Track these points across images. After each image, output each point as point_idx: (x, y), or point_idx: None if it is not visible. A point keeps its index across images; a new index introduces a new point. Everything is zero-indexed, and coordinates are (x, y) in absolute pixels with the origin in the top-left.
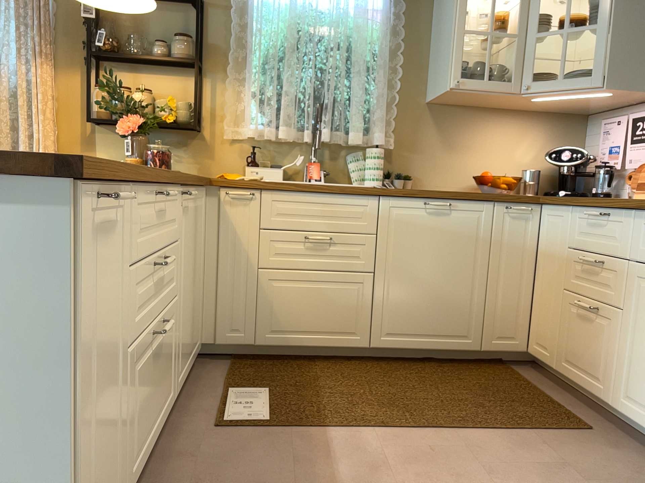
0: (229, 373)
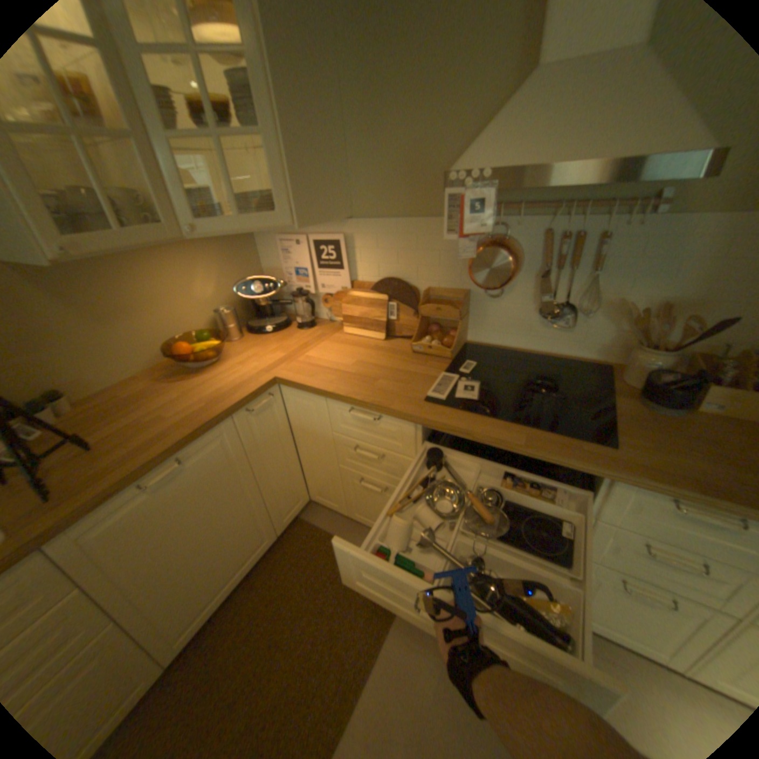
0: None
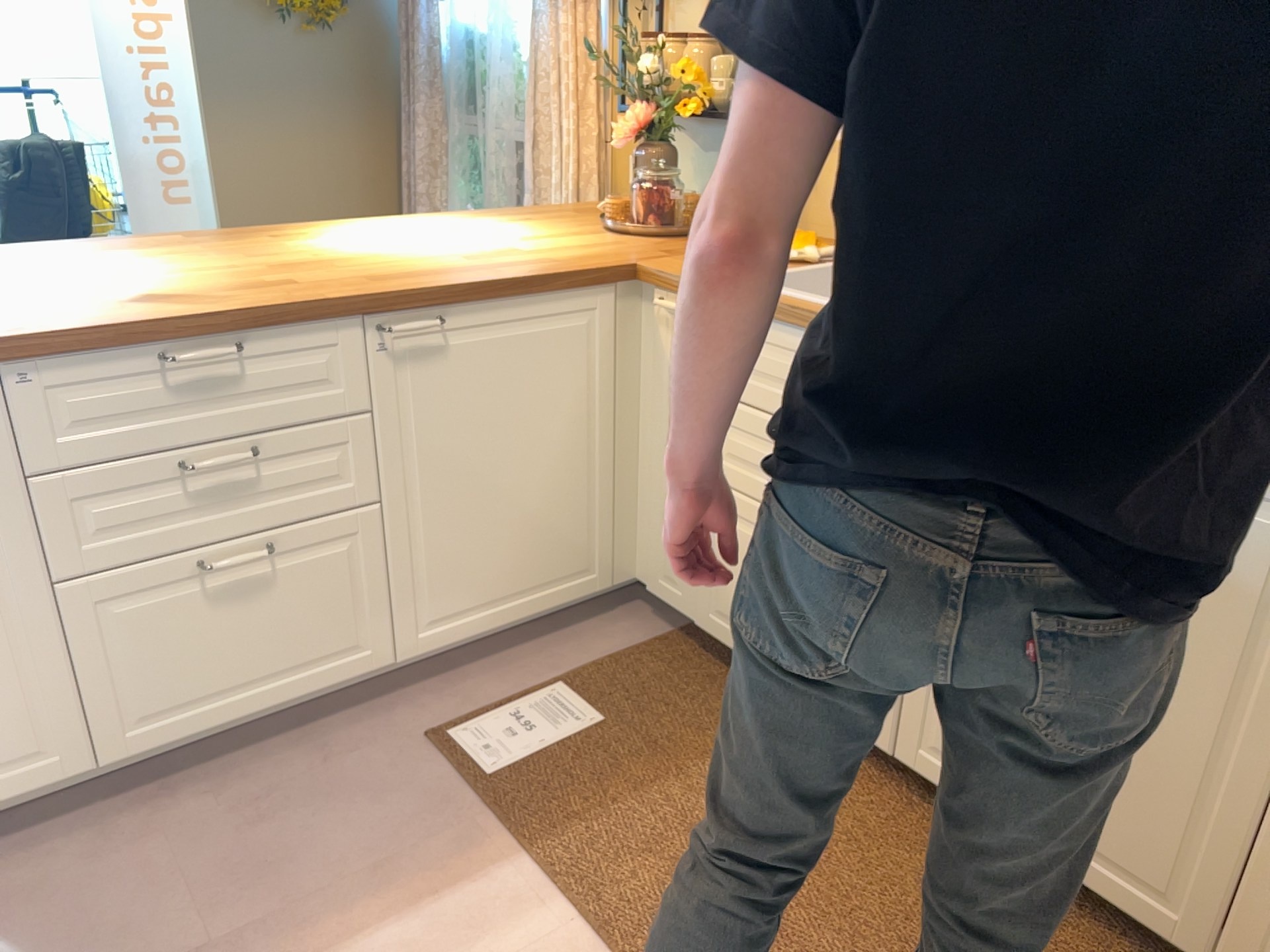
0: (620, 654)
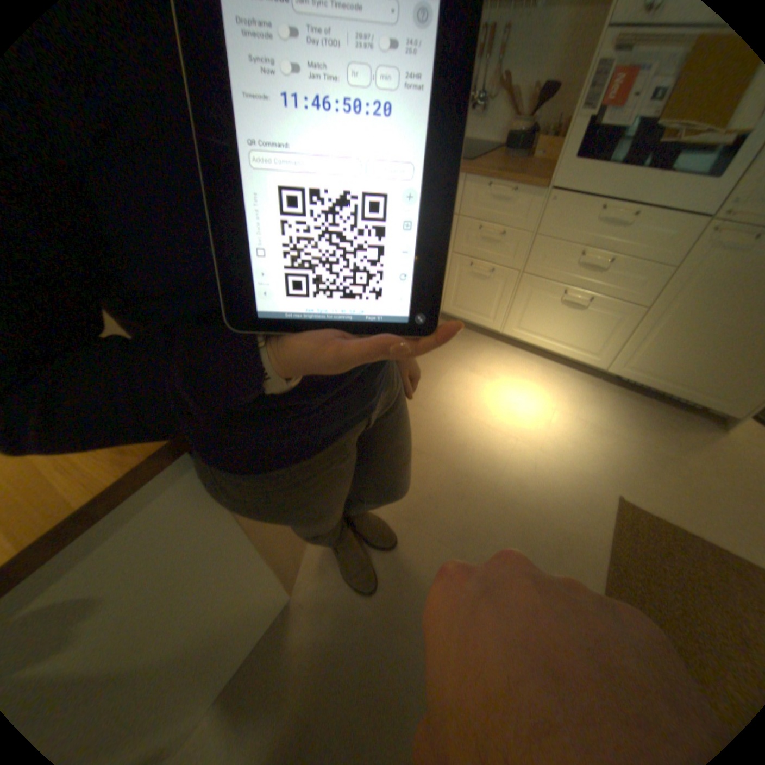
0: None
